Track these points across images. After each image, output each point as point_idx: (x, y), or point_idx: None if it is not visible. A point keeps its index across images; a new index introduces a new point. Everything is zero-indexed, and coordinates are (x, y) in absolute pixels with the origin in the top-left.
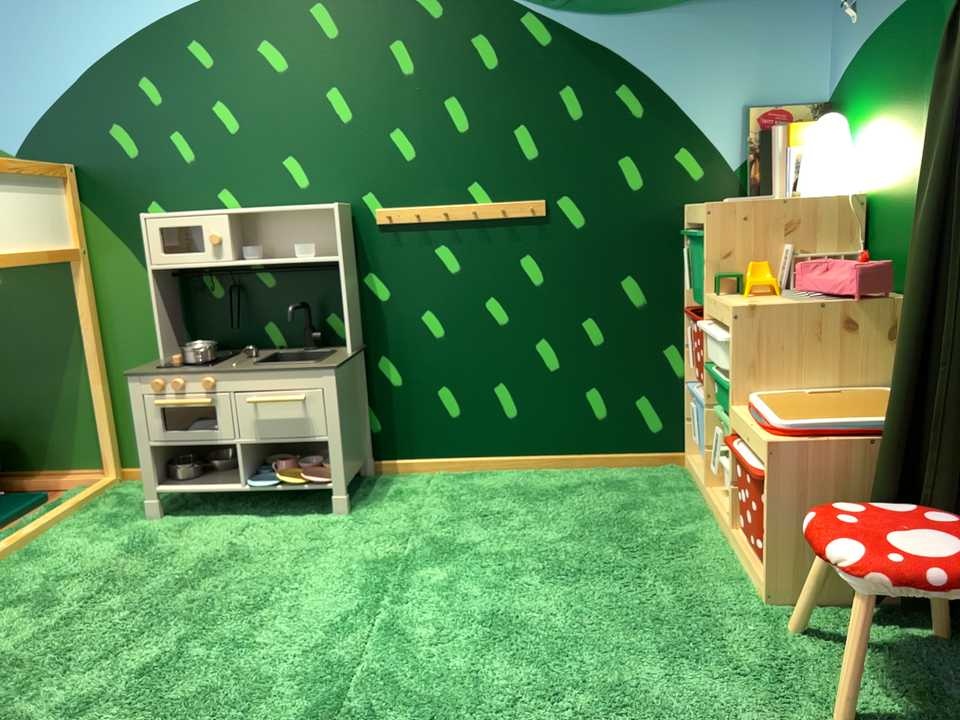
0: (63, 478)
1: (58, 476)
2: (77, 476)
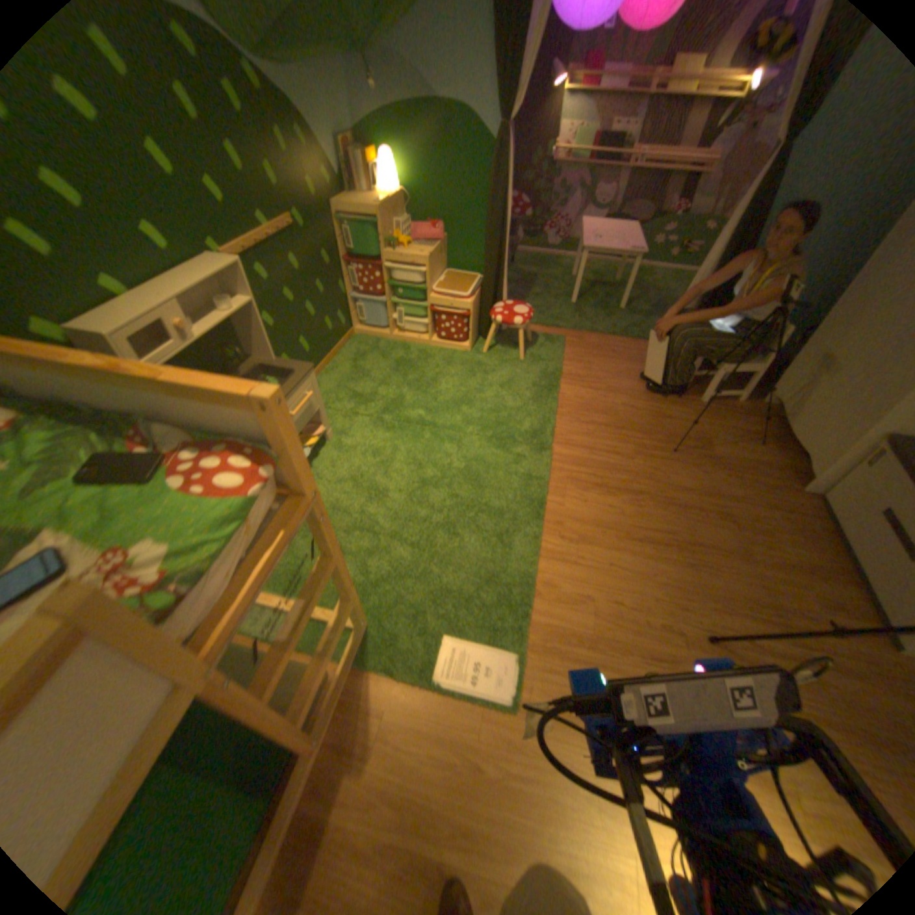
0: None
1: None
2: None
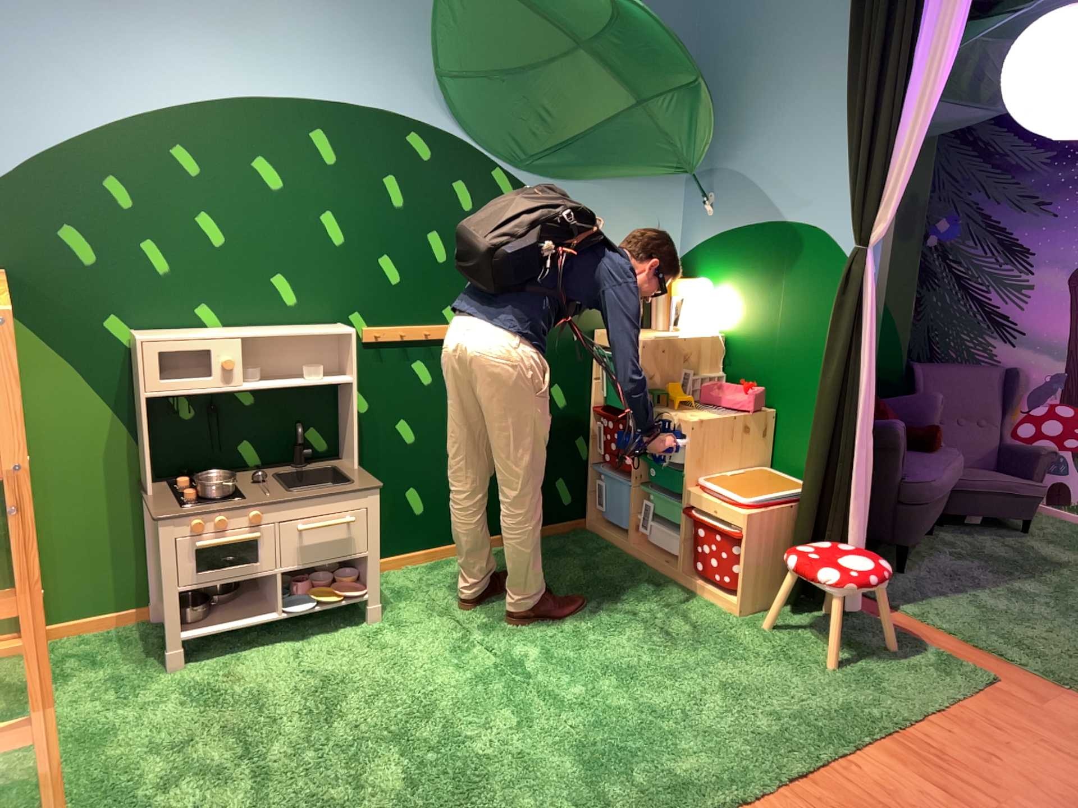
0: None
1: None
2: None
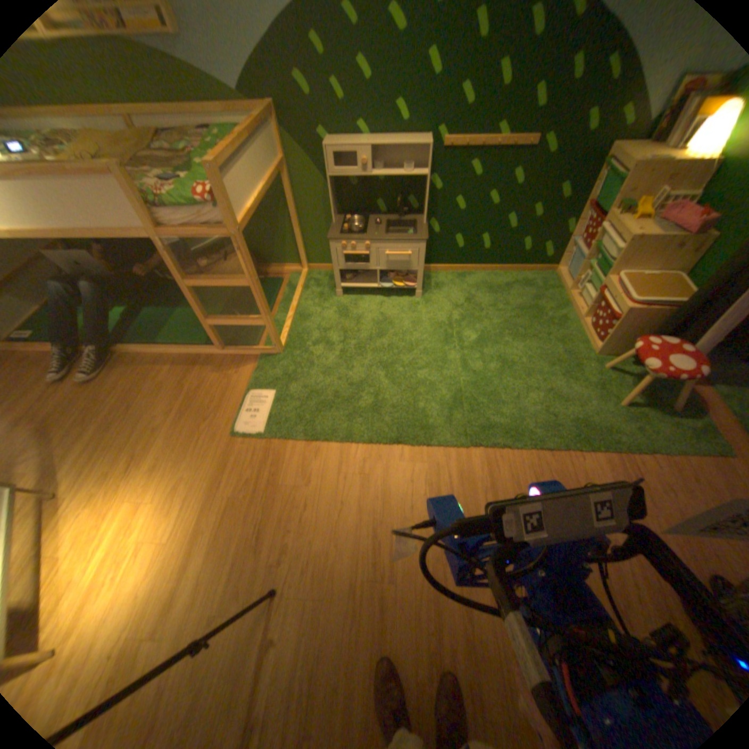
0: (283, 269)
1: (280, 267)
2: (288, 267)
